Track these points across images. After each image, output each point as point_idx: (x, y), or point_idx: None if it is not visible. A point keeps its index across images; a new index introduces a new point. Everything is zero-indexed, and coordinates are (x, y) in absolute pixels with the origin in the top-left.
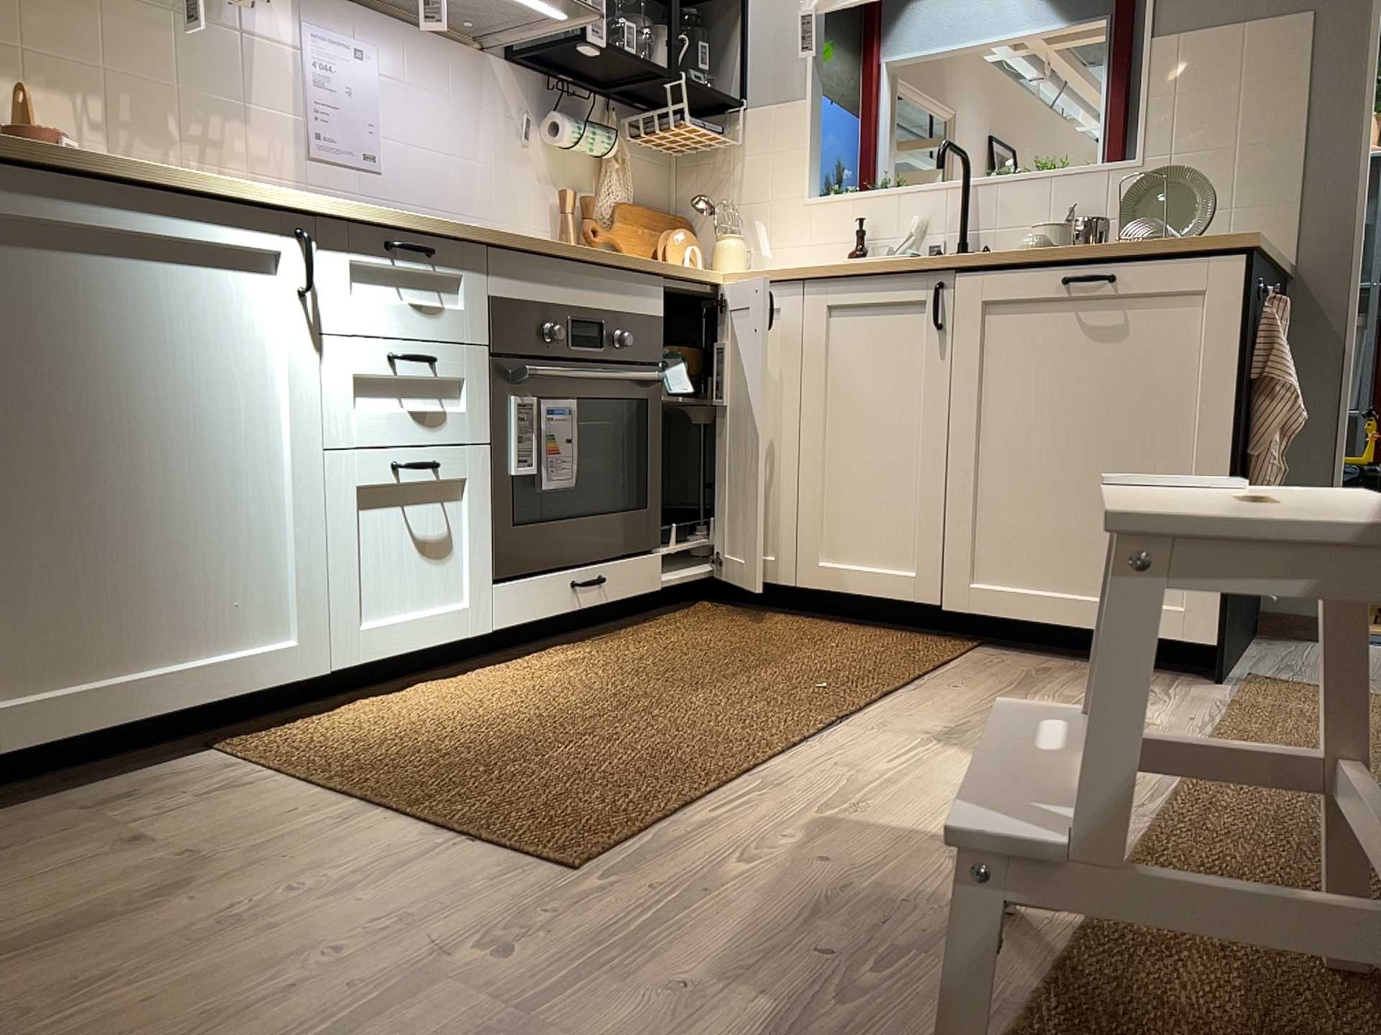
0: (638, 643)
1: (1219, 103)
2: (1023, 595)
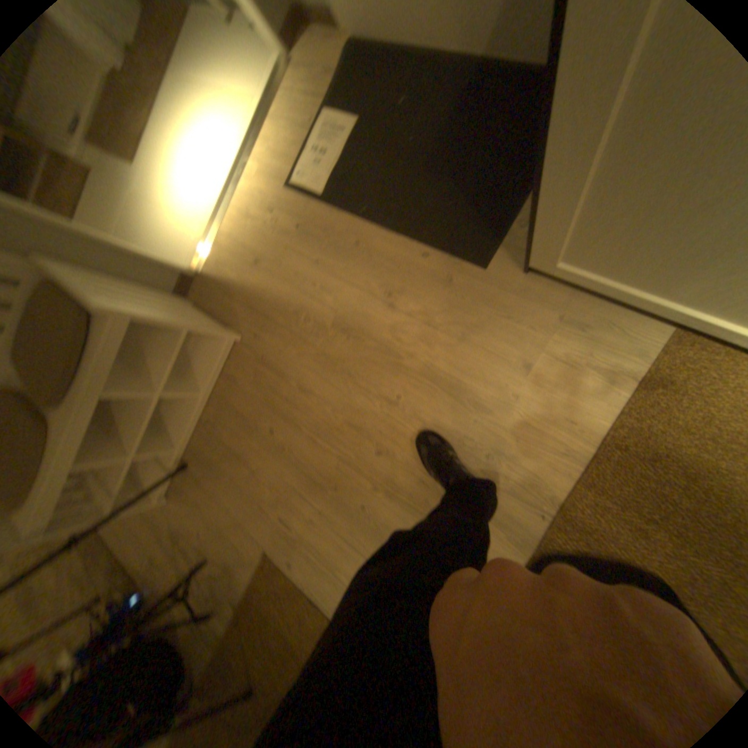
0: None
1: None
2: None
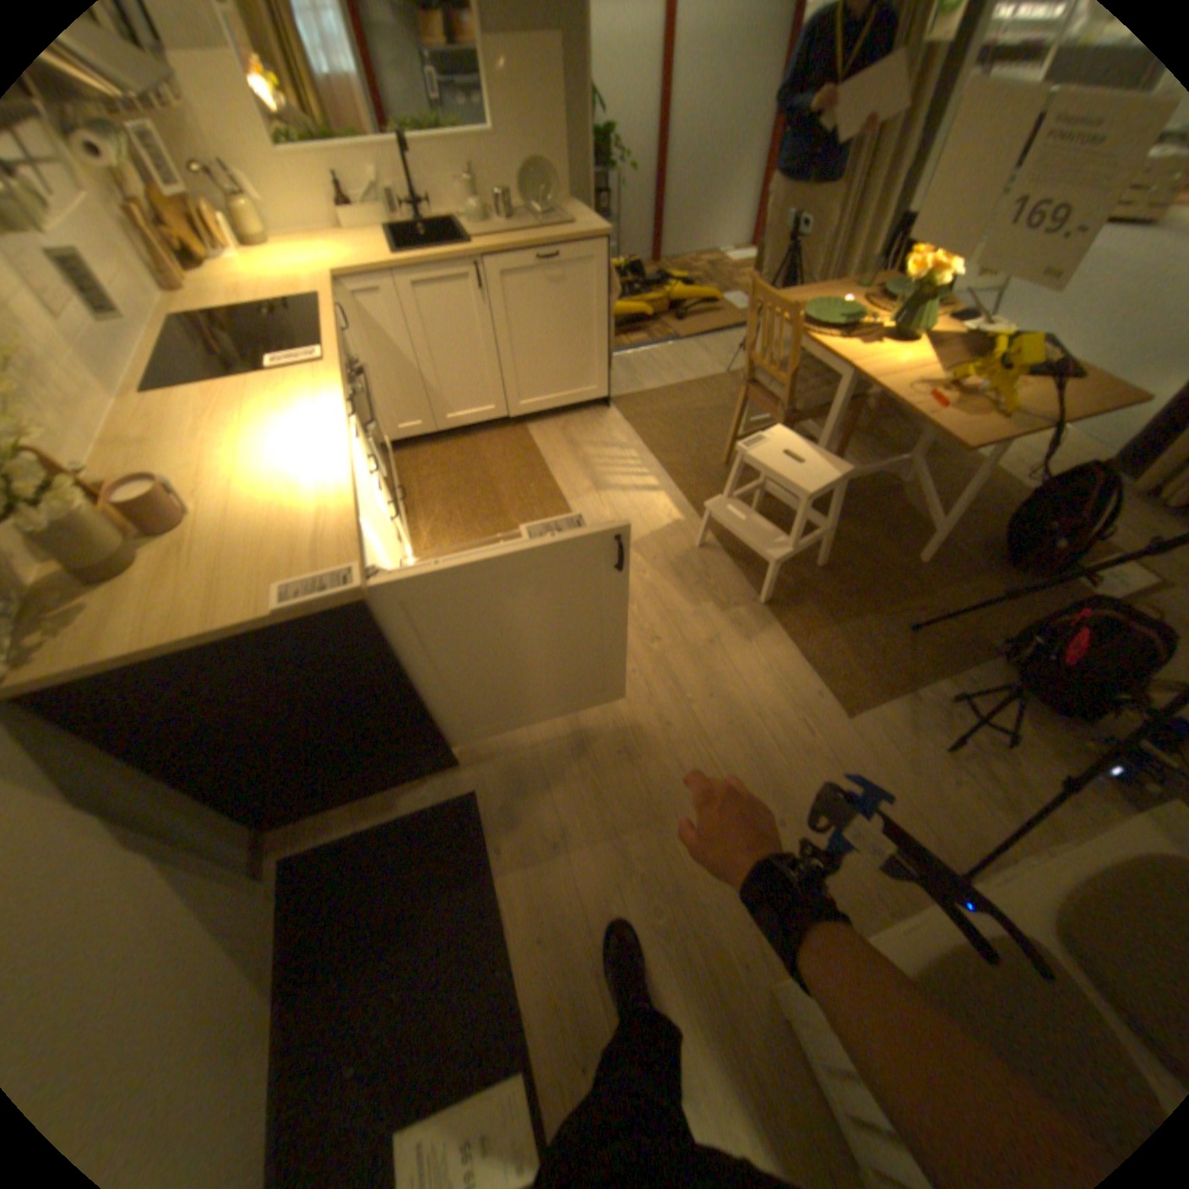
0: (430, 503)
1: (528, 91)
2: (541, 401)
